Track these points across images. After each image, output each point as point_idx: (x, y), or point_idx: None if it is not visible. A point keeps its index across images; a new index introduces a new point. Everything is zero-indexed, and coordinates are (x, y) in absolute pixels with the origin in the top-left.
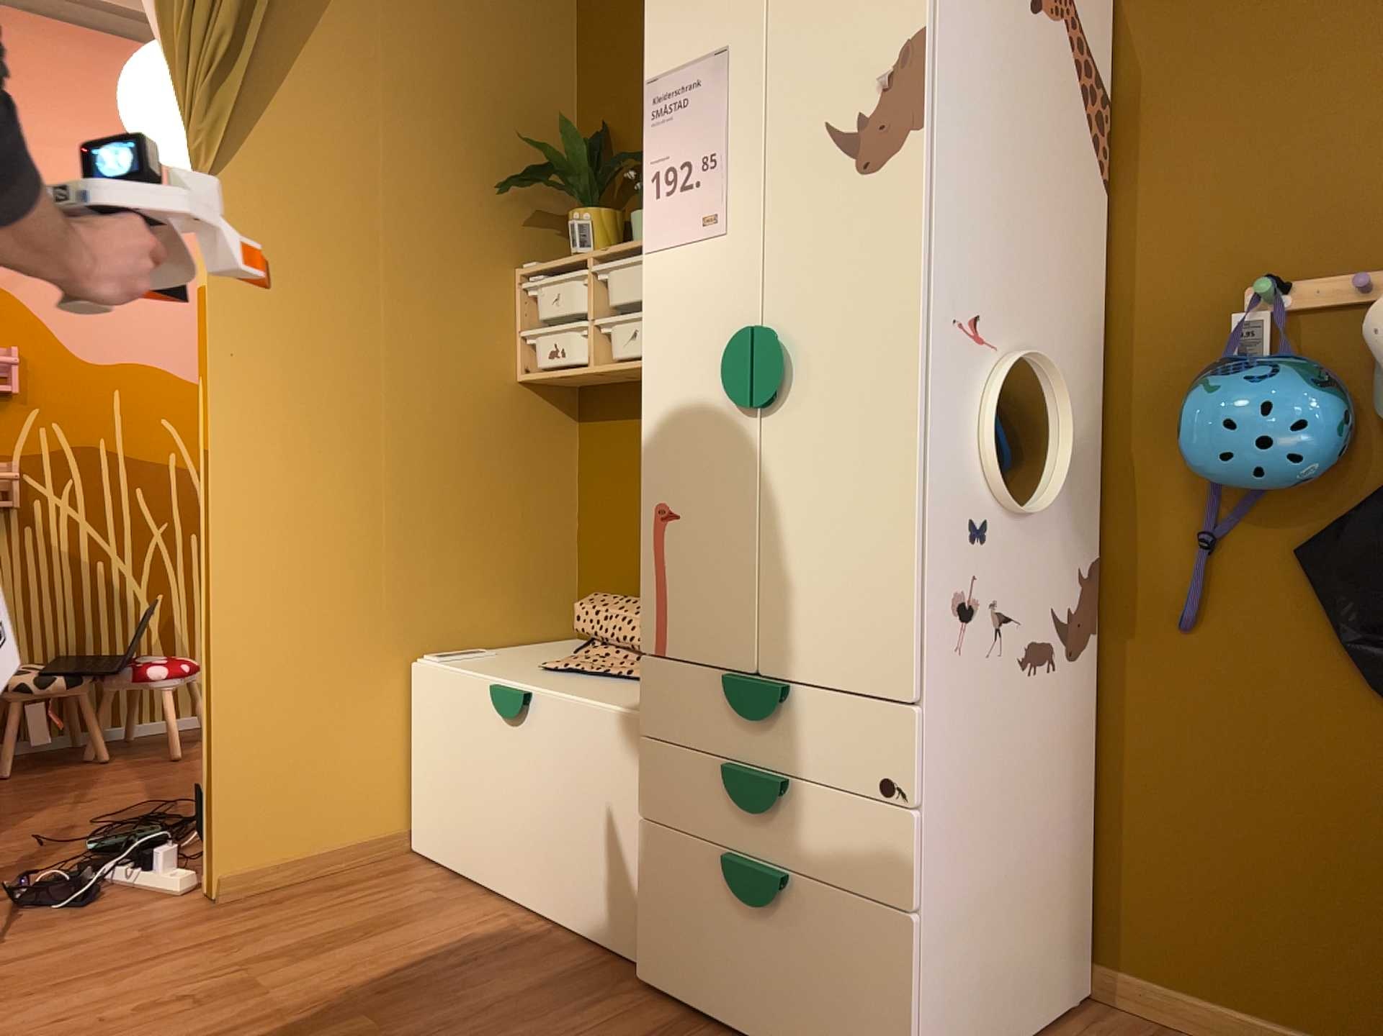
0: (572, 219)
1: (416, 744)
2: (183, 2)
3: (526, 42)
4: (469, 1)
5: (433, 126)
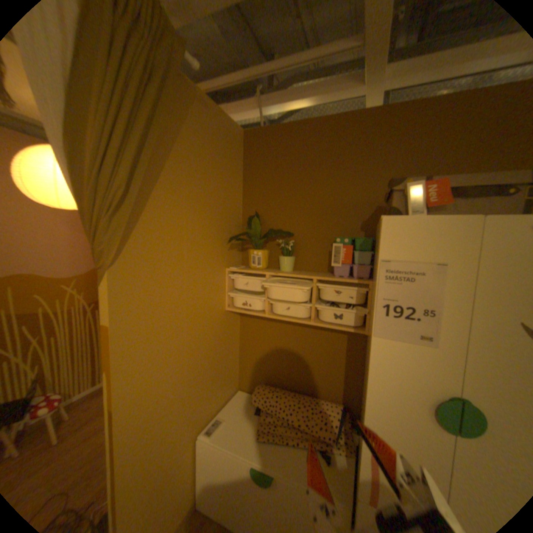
0: (252, 252)
1: (200, 472)
2: (90, 165)
3: (230, 177)
4: (214, 161)
5: (202, 217)
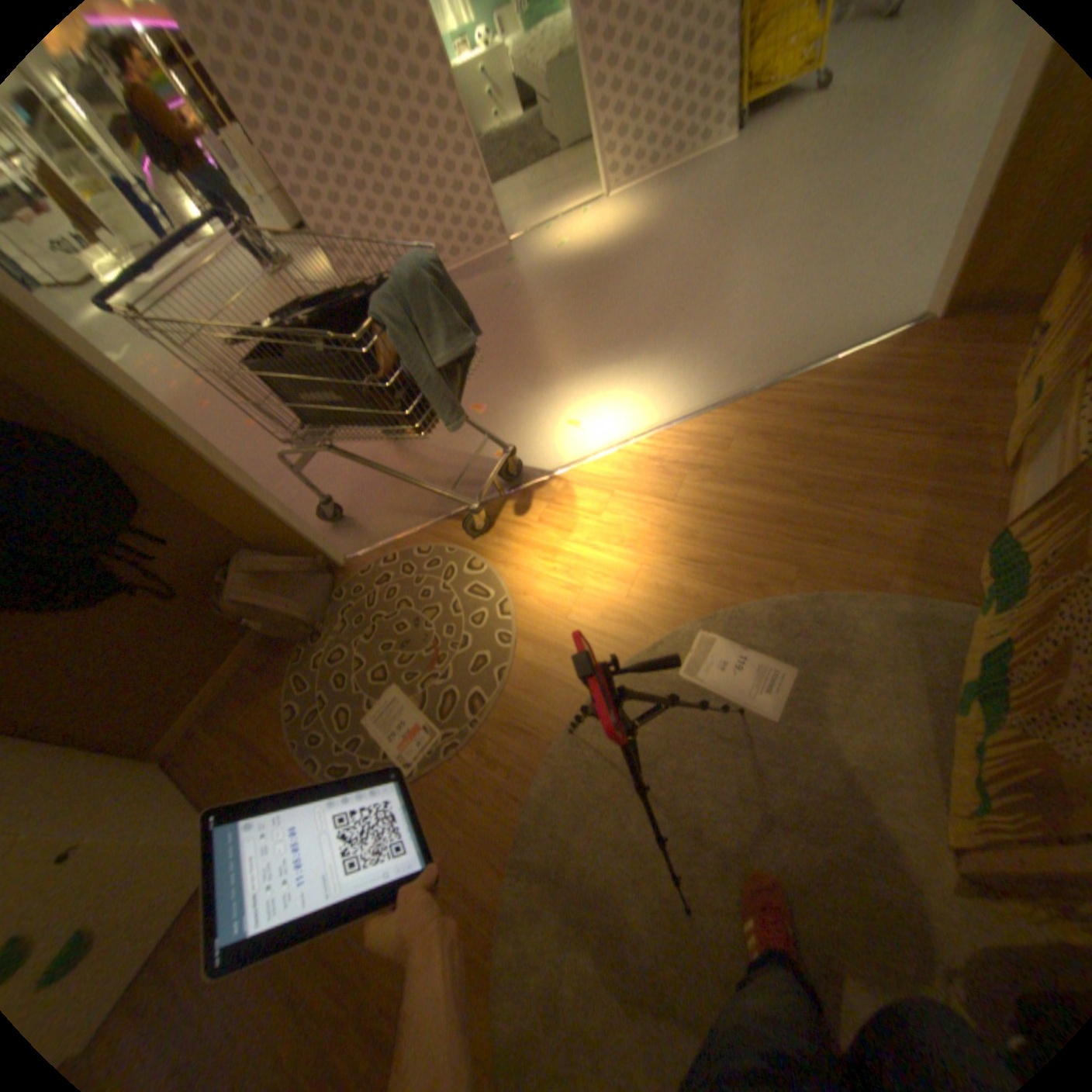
0: None
1: None
2: None
3: None
4: None
5: None
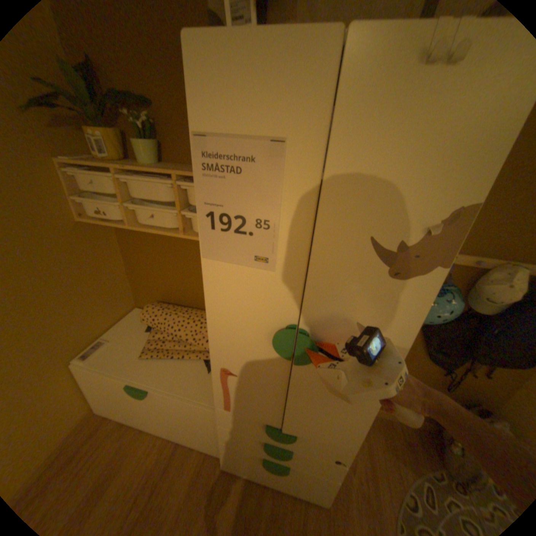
0: (86, 131)
1: (85, 389)
2: None
3: None
4: None
5: None
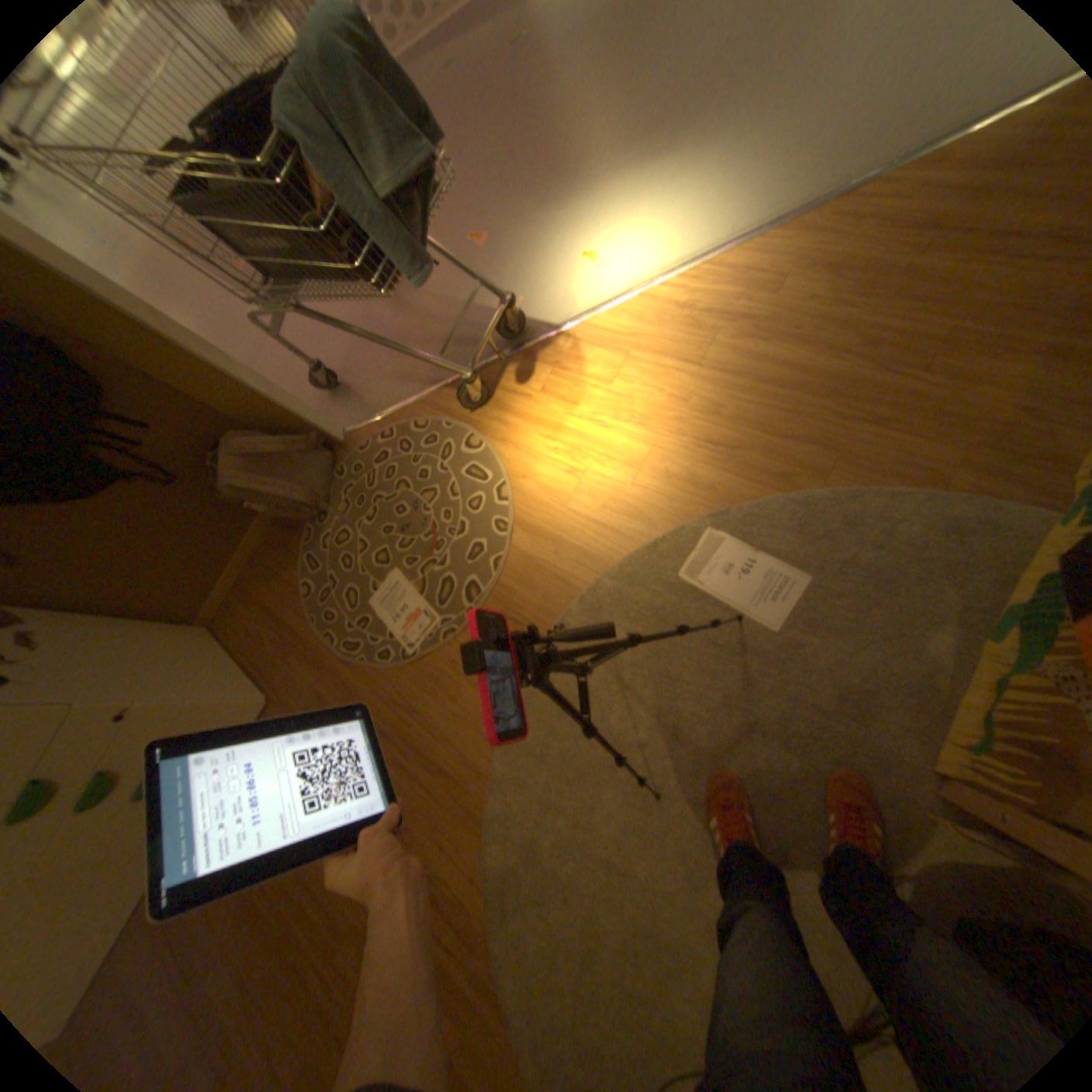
0: None
1: None
2: None
3: None
4: None
5: None
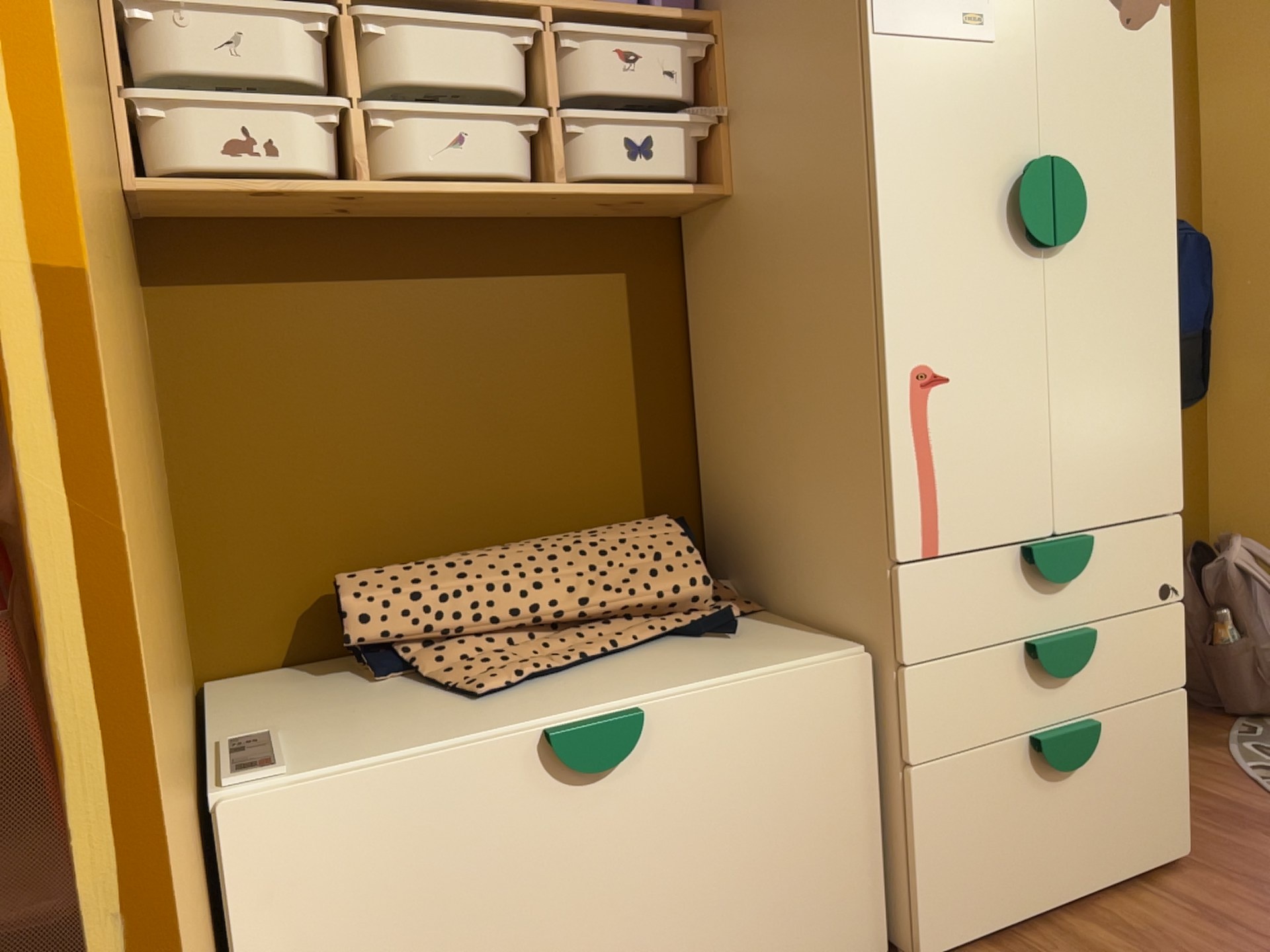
0: None
1: None
2: None
3: None
4: None
5: None
